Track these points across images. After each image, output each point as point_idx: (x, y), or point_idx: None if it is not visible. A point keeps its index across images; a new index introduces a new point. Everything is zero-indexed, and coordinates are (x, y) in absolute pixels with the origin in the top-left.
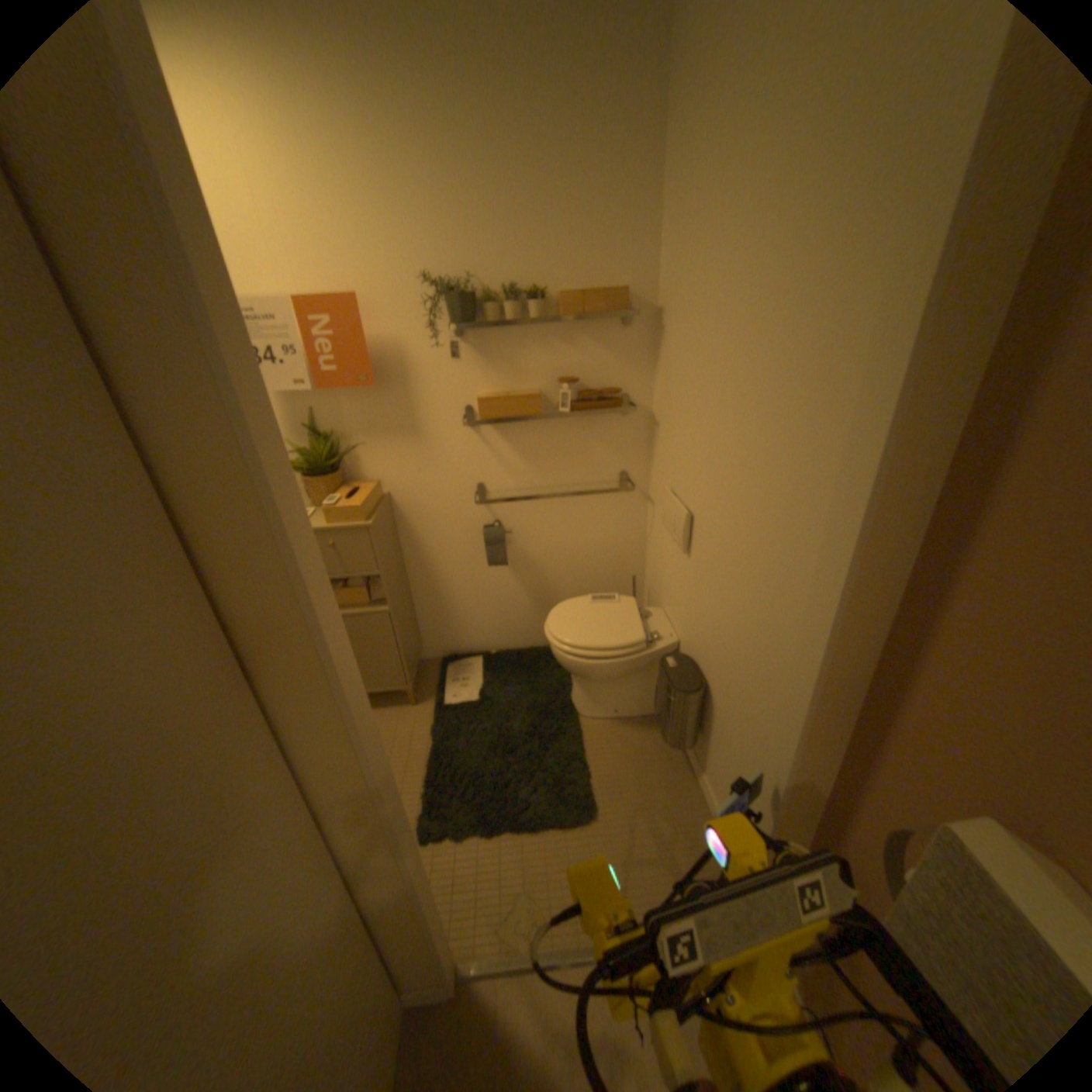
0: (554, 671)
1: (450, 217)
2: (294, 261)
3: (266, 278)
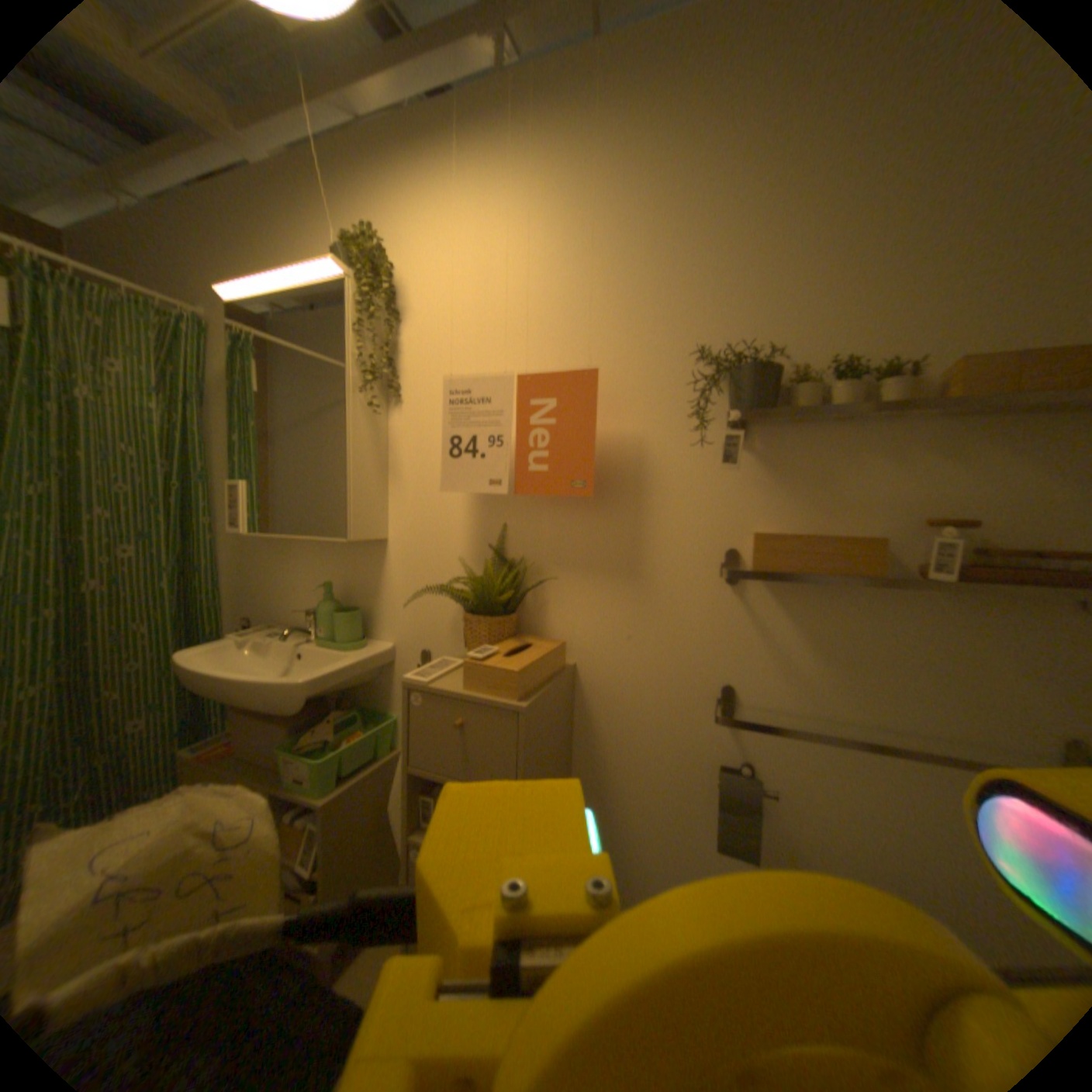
0: None
1: (757, 269)
2: (535, 342)
3: (499, 363)
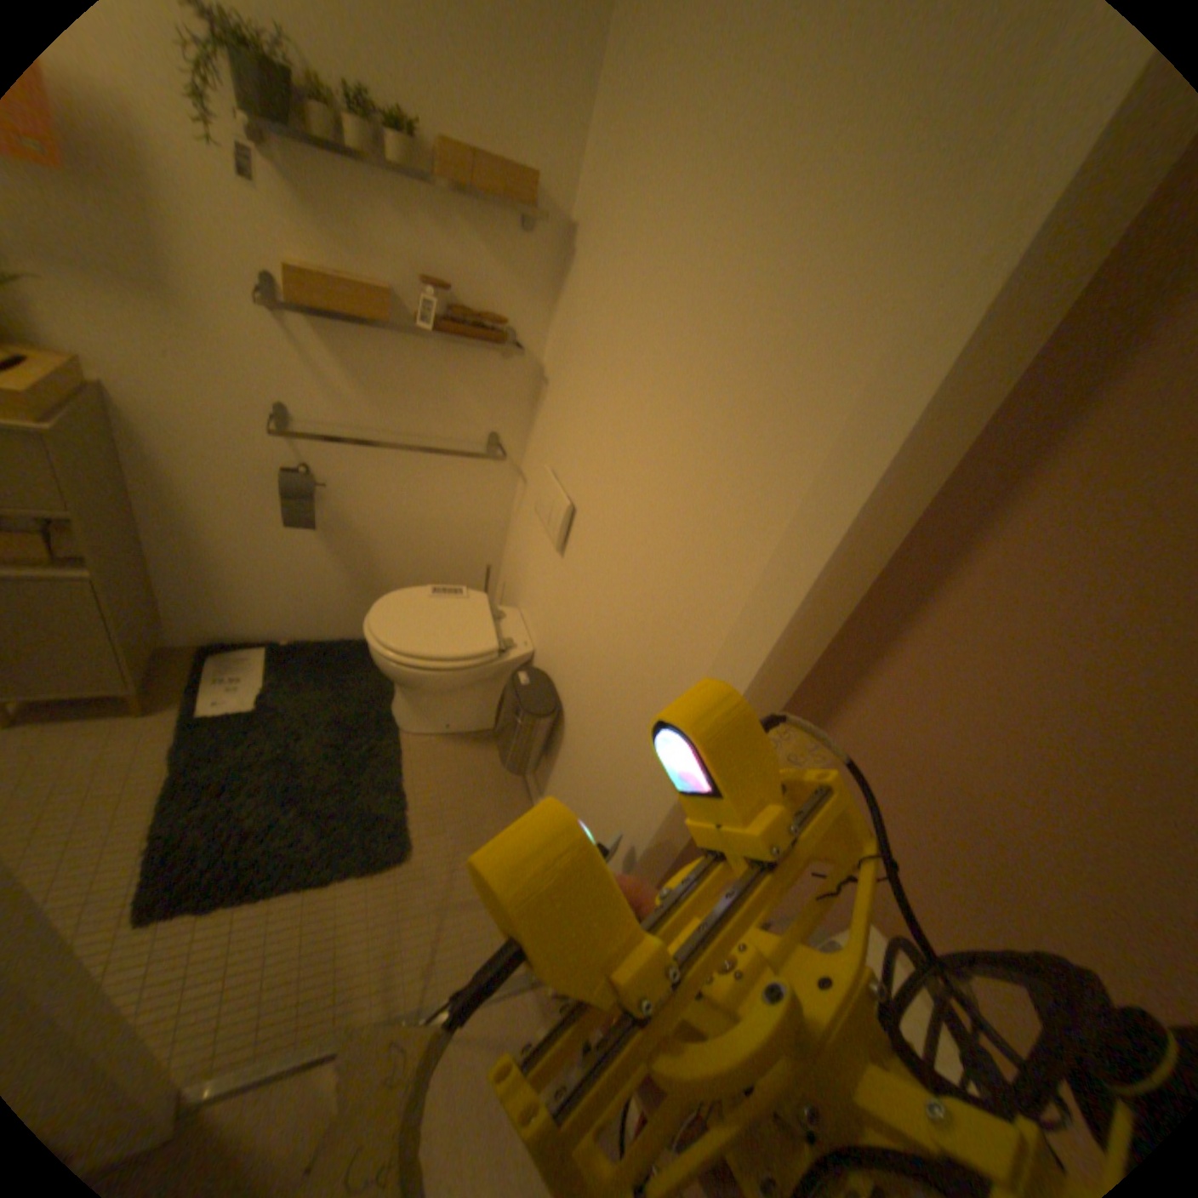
0: (372, 672)
1: None
2: None
3: None
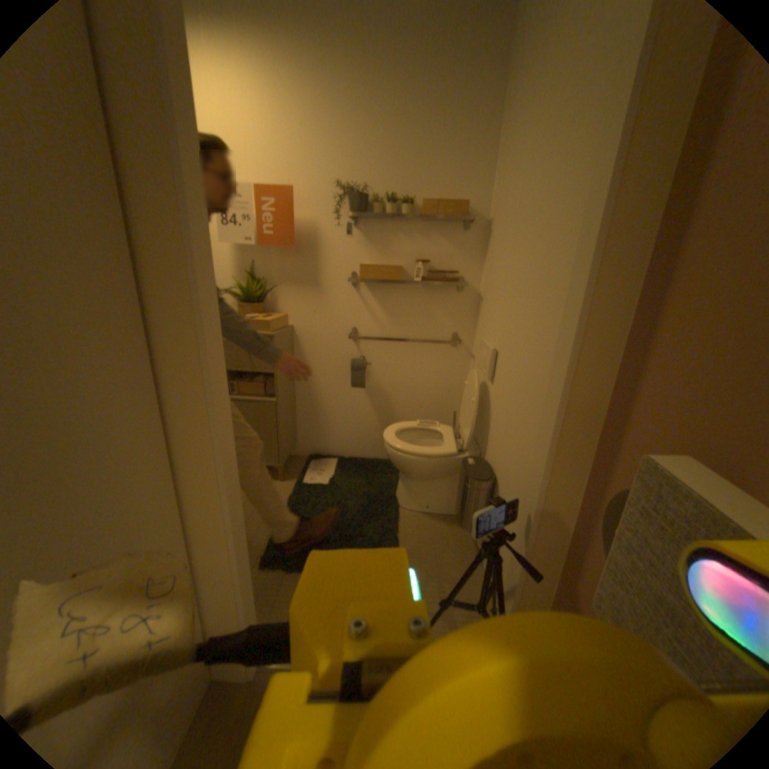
0: (389, 473)
1: (359, 145)
2: (260, 163)
3: (241, 172)
